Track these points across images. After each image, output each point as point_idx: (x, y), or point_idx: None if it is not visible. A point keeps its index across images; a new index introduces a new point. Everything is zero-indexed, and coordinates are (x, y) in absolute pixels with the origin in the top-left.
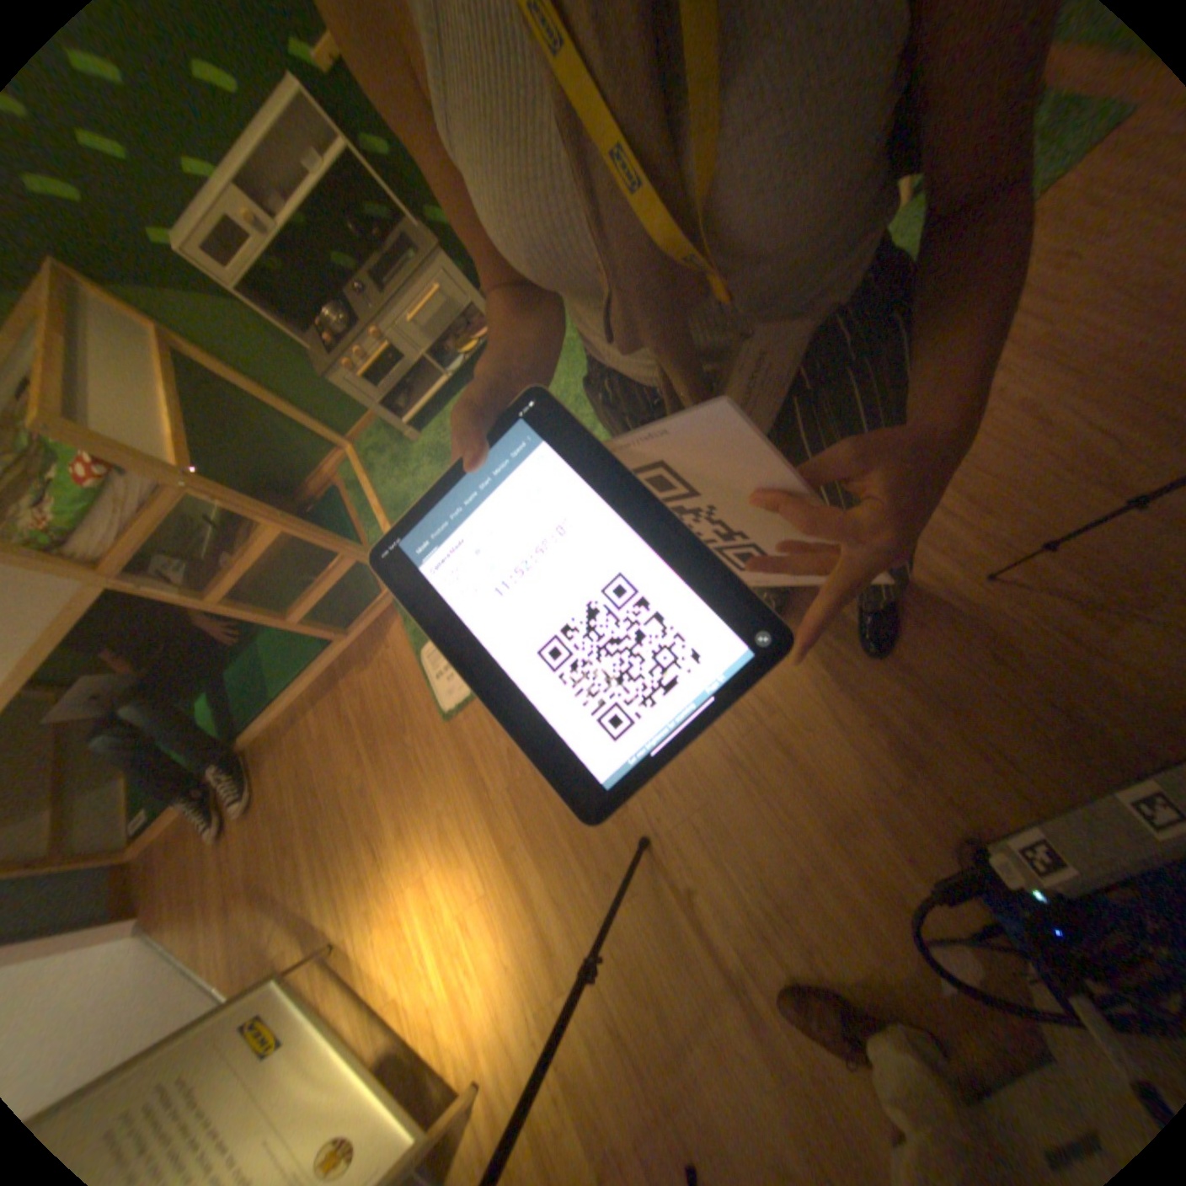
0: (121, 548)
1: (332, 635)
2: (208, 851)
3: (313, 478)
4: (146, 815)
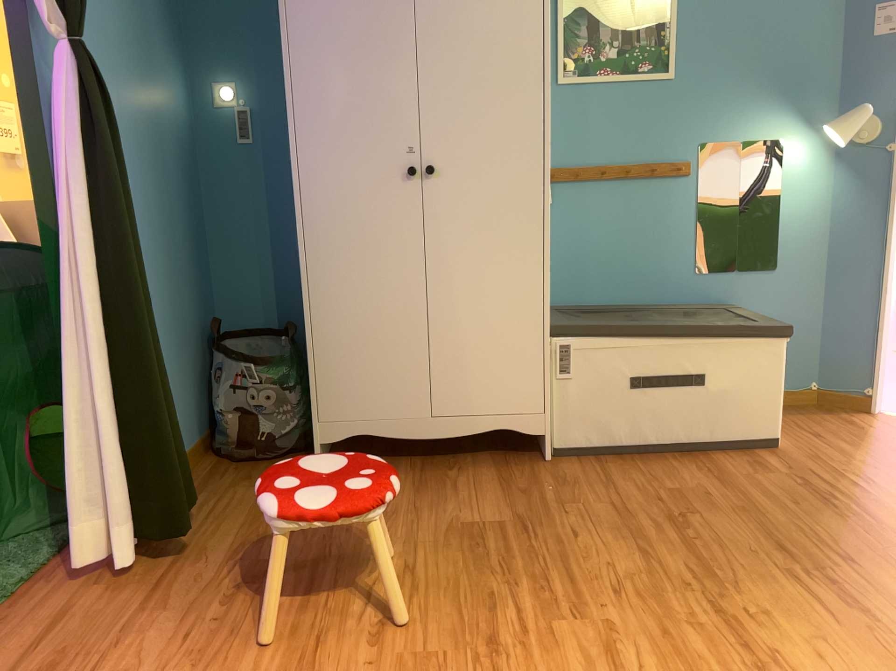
0: None
1: None
2: None
3: None
4: None
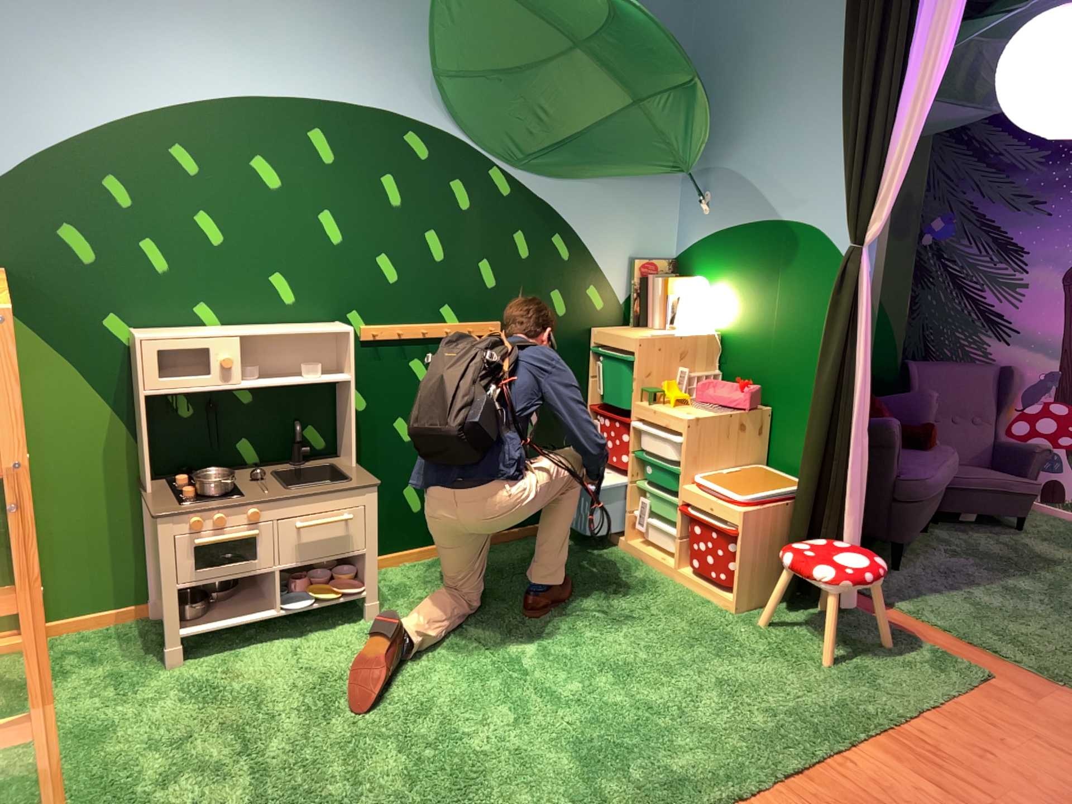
0: None
1: None
2: None
3: None
4: None
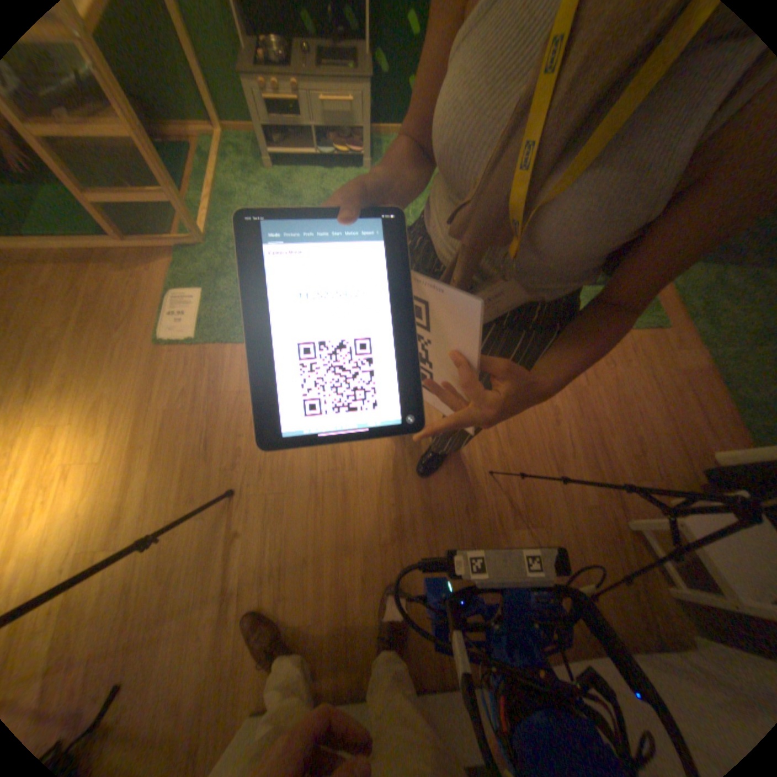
0: None
1: (112, 233)
2: None
3: (177, 127)
4: None
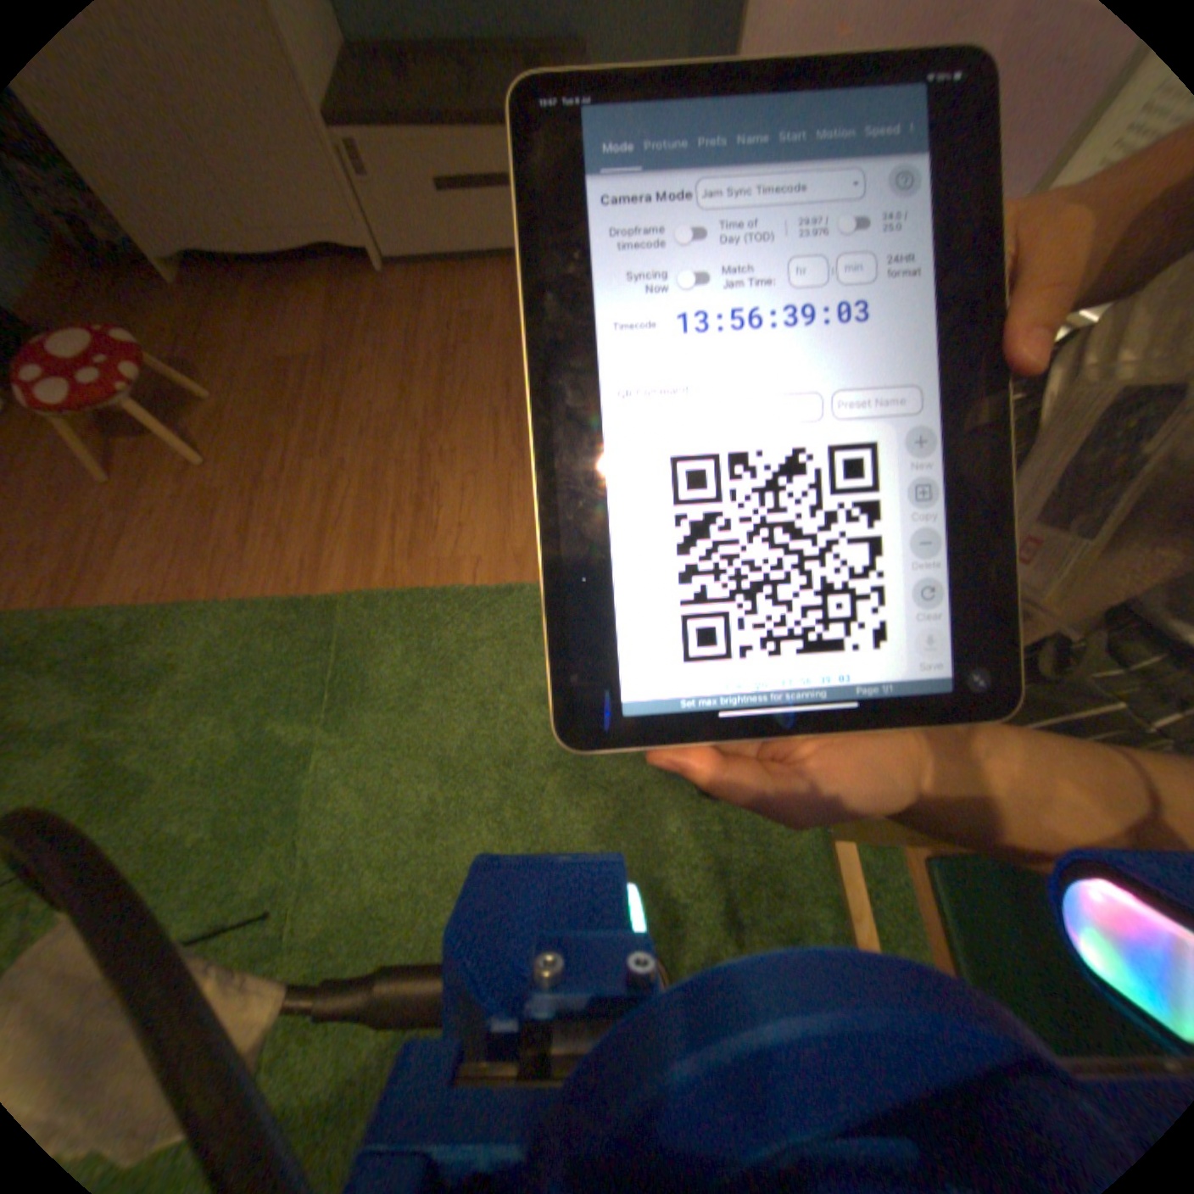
0: None
1: None
2: None
3: None
4: None
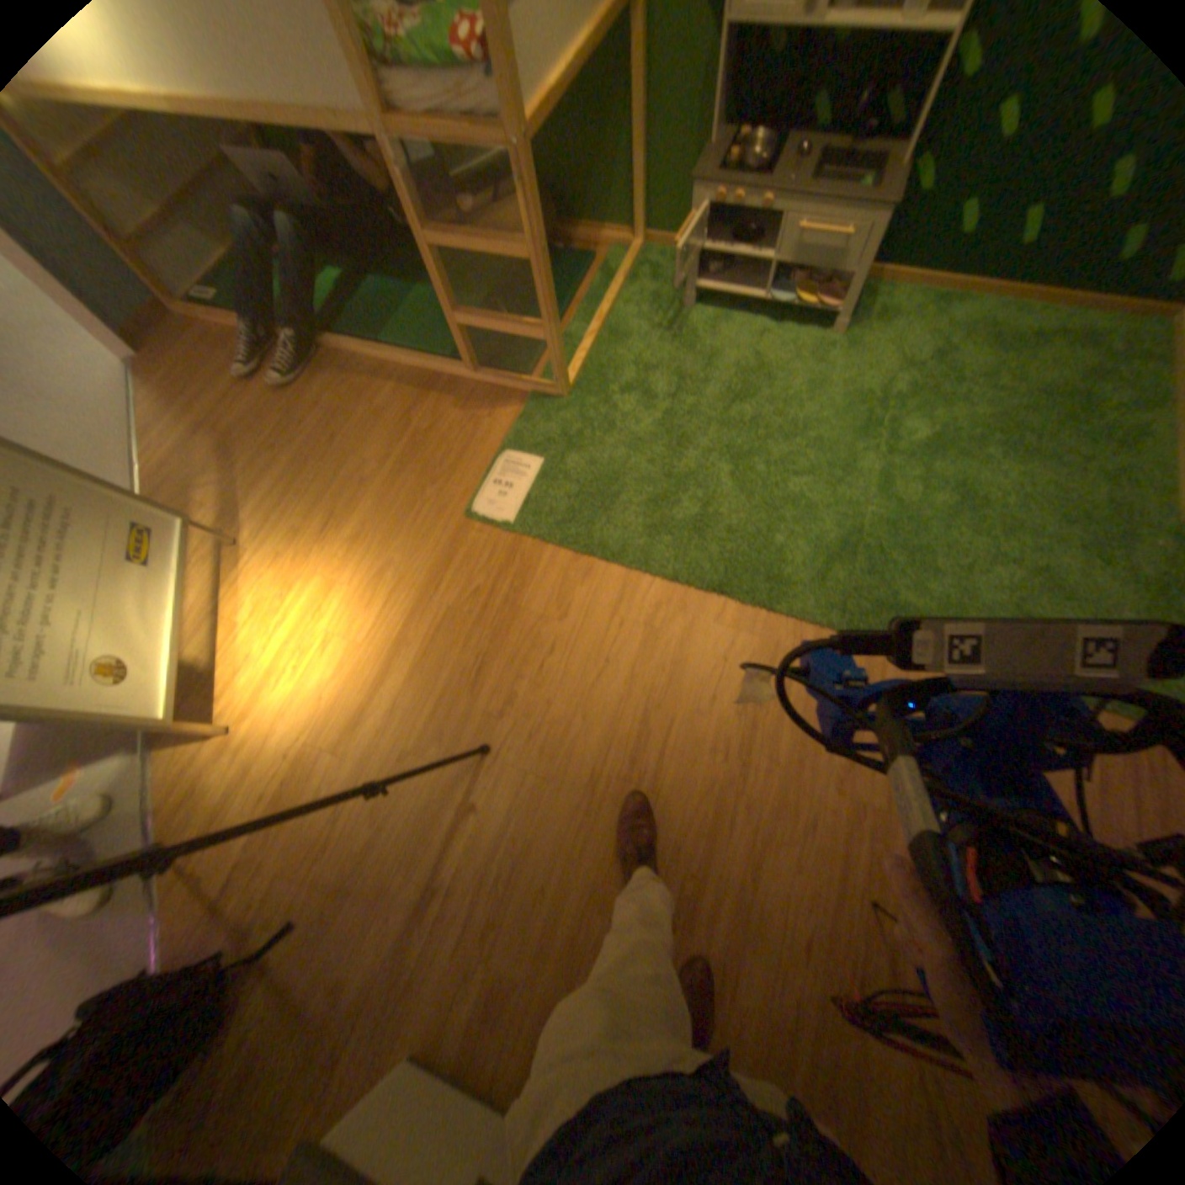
0: (421, 130)
1: (468, 364)
2: (228, 383)
3: (589, 231)
4: (215, 302)
